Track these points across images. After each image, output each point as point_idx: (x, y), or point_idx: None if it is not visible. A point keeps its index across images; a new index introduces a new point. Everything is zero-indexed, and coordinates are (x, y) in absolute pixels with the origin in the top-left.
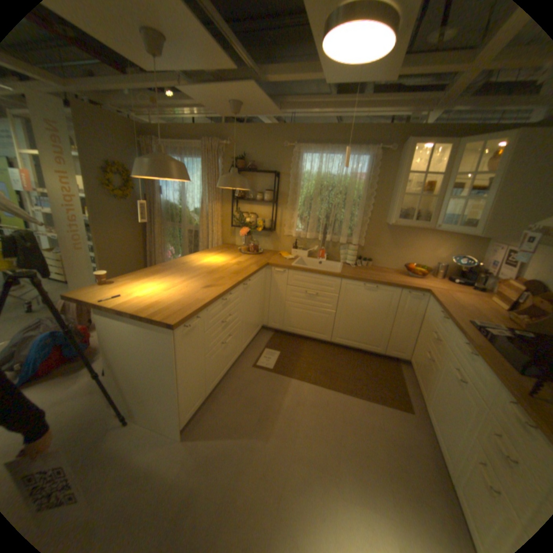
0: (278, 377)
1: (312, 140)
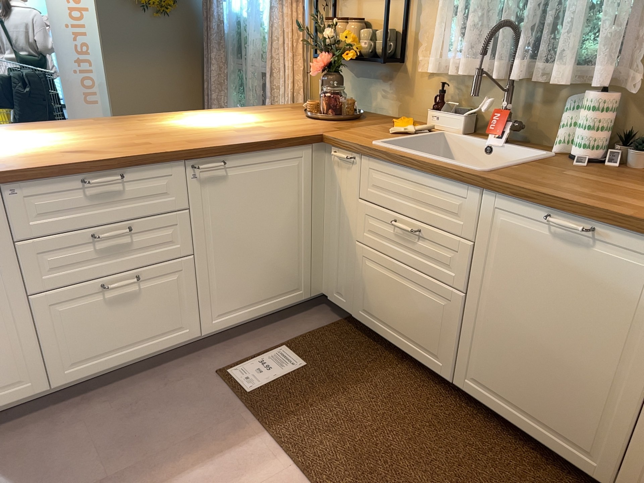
0: (243, 414)
1: None
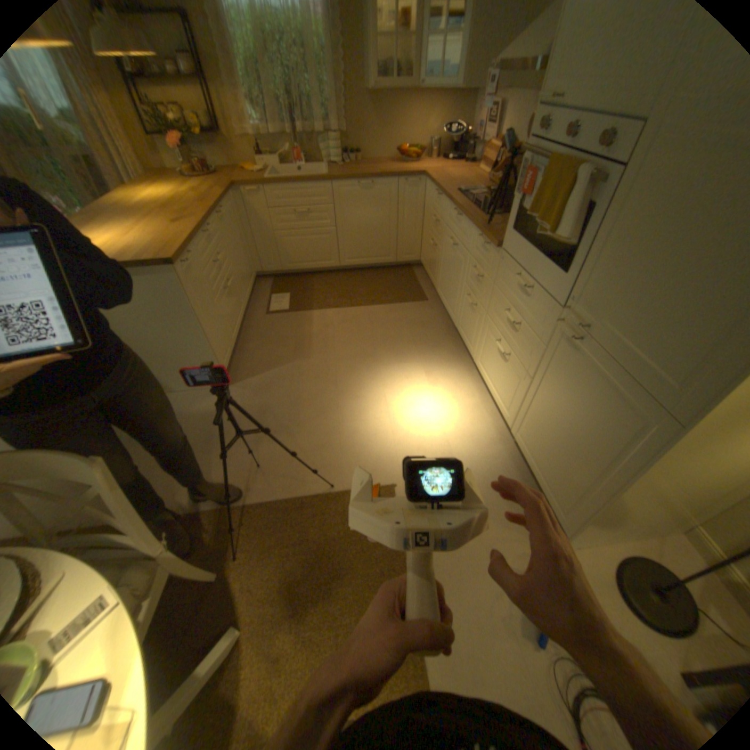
0: (297, 313)
1: None
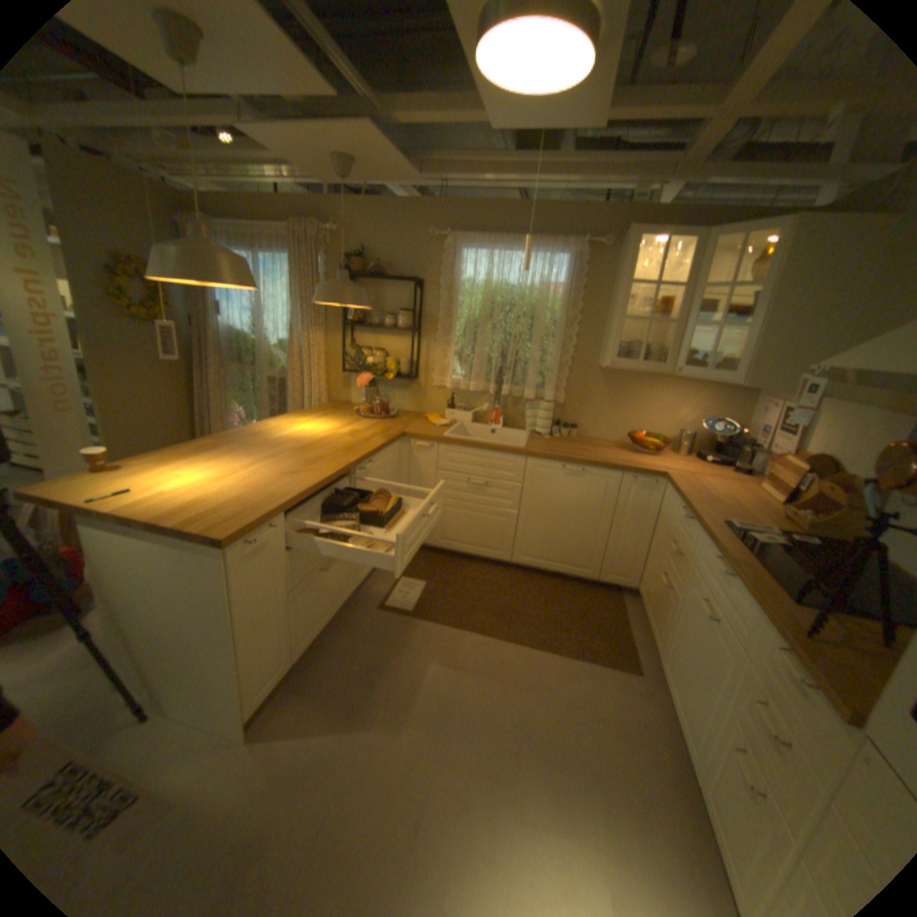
0: (421, 624)
1: (476, 227)
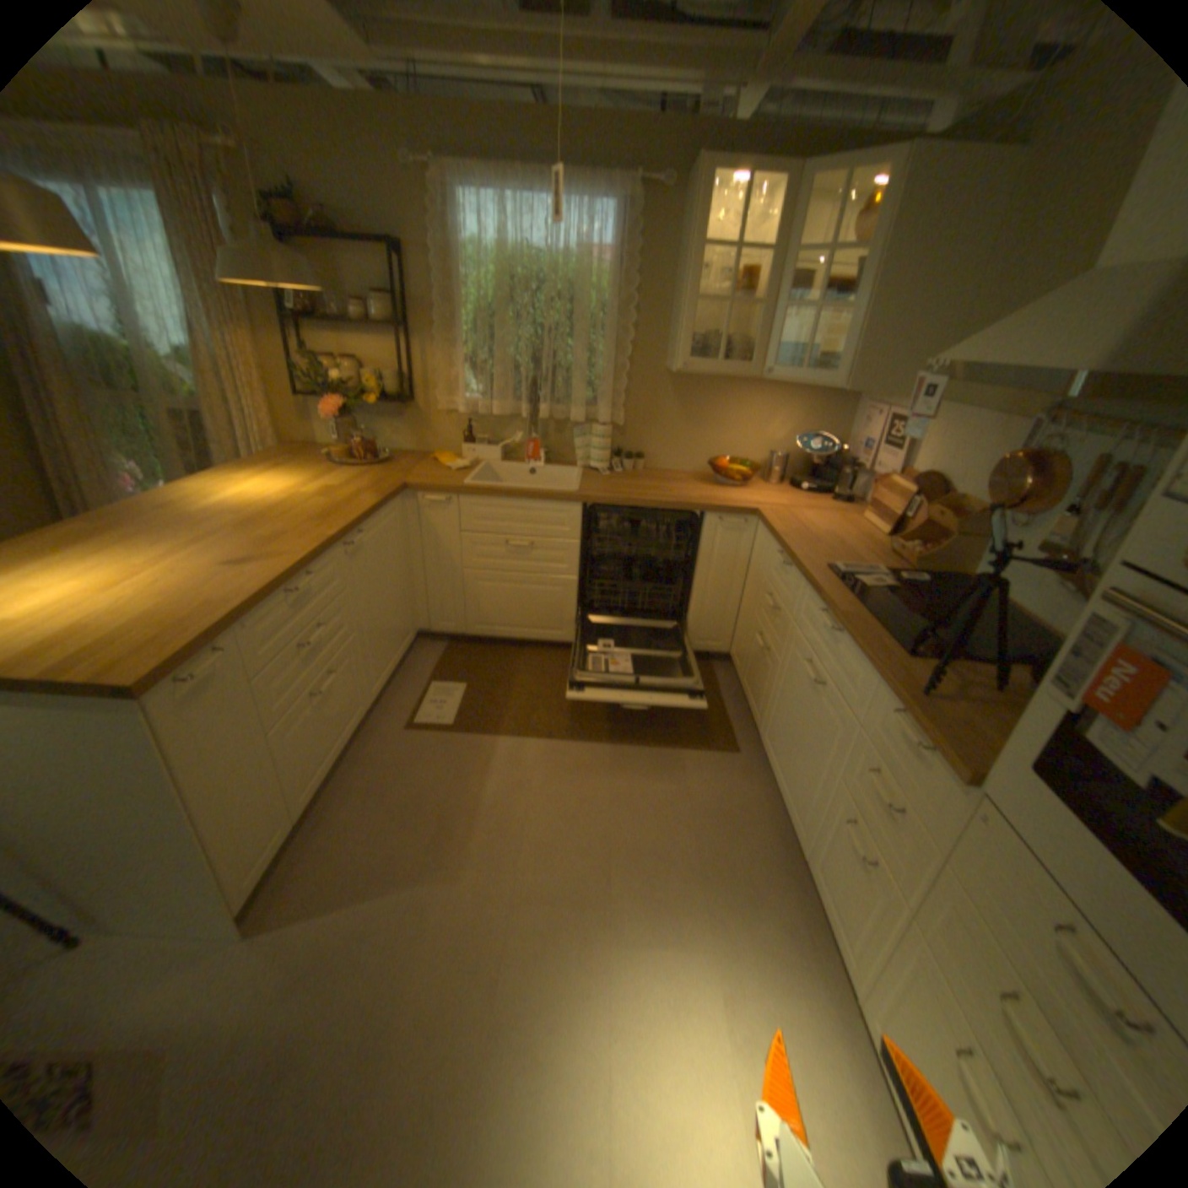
0: (467, 739)
1: (473, 151)
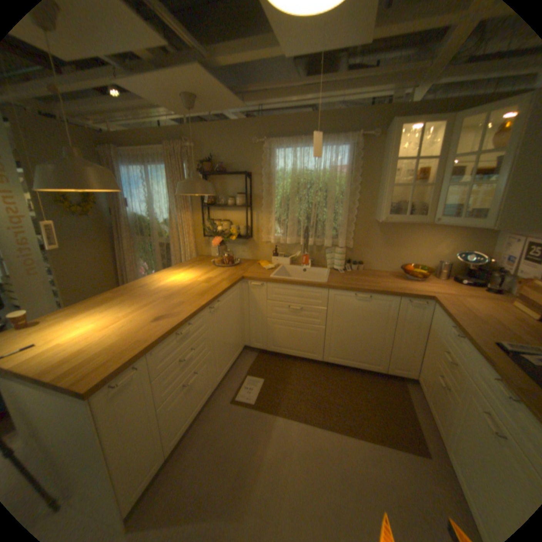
0: (260, 415)
1: (283, 133)
